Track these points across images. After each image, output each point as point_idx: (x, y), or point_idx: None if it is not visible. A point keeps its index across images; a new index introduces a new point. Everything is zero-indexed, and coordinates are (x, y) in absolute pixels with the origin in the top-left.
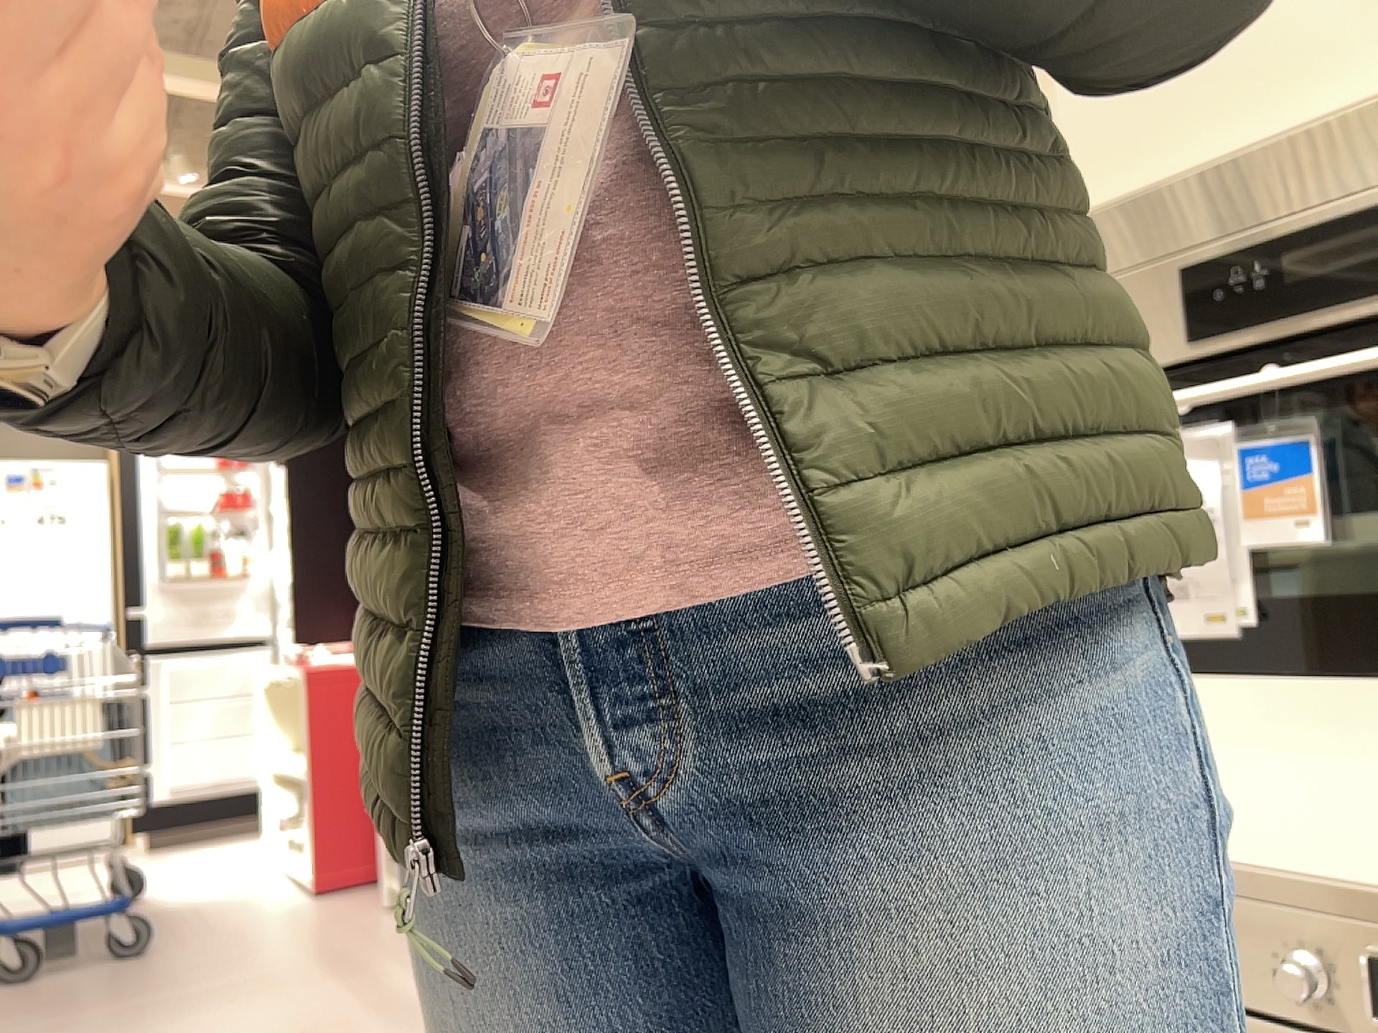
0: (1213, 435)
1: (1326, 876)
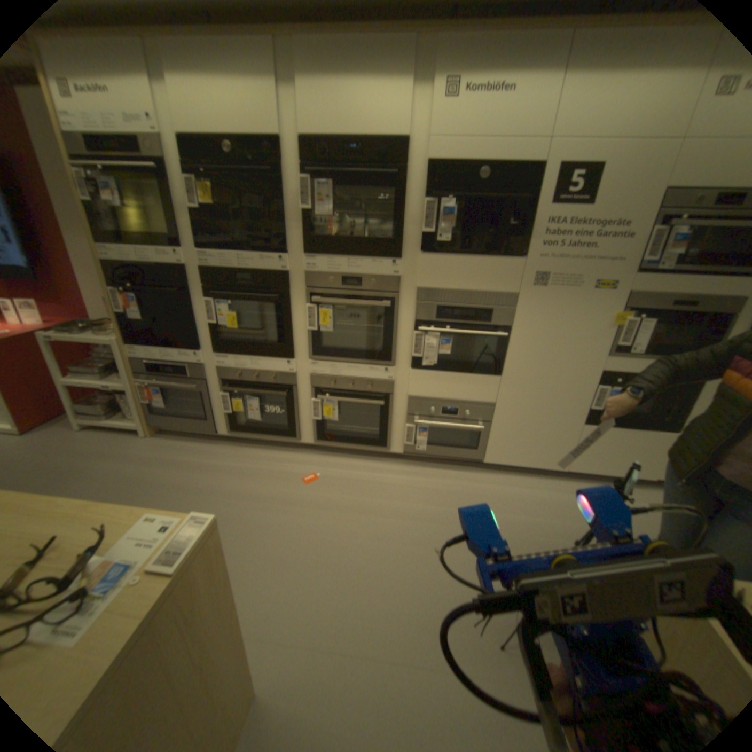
0: (435, 335)
1: (436, 398)
